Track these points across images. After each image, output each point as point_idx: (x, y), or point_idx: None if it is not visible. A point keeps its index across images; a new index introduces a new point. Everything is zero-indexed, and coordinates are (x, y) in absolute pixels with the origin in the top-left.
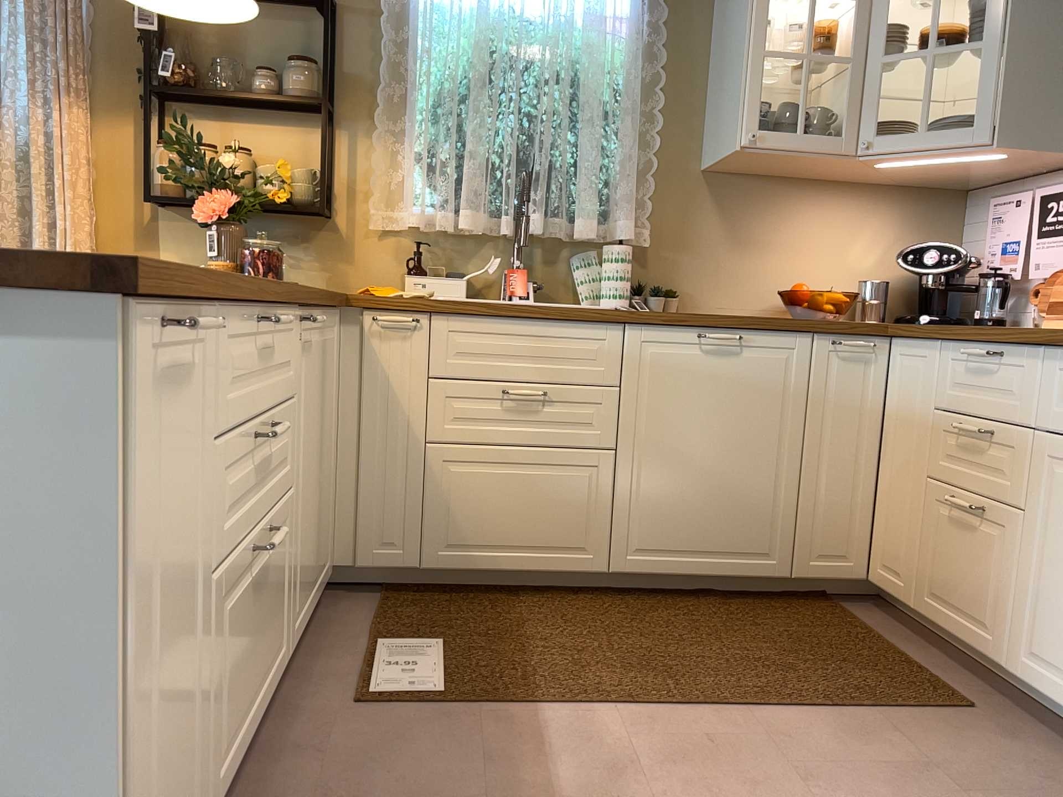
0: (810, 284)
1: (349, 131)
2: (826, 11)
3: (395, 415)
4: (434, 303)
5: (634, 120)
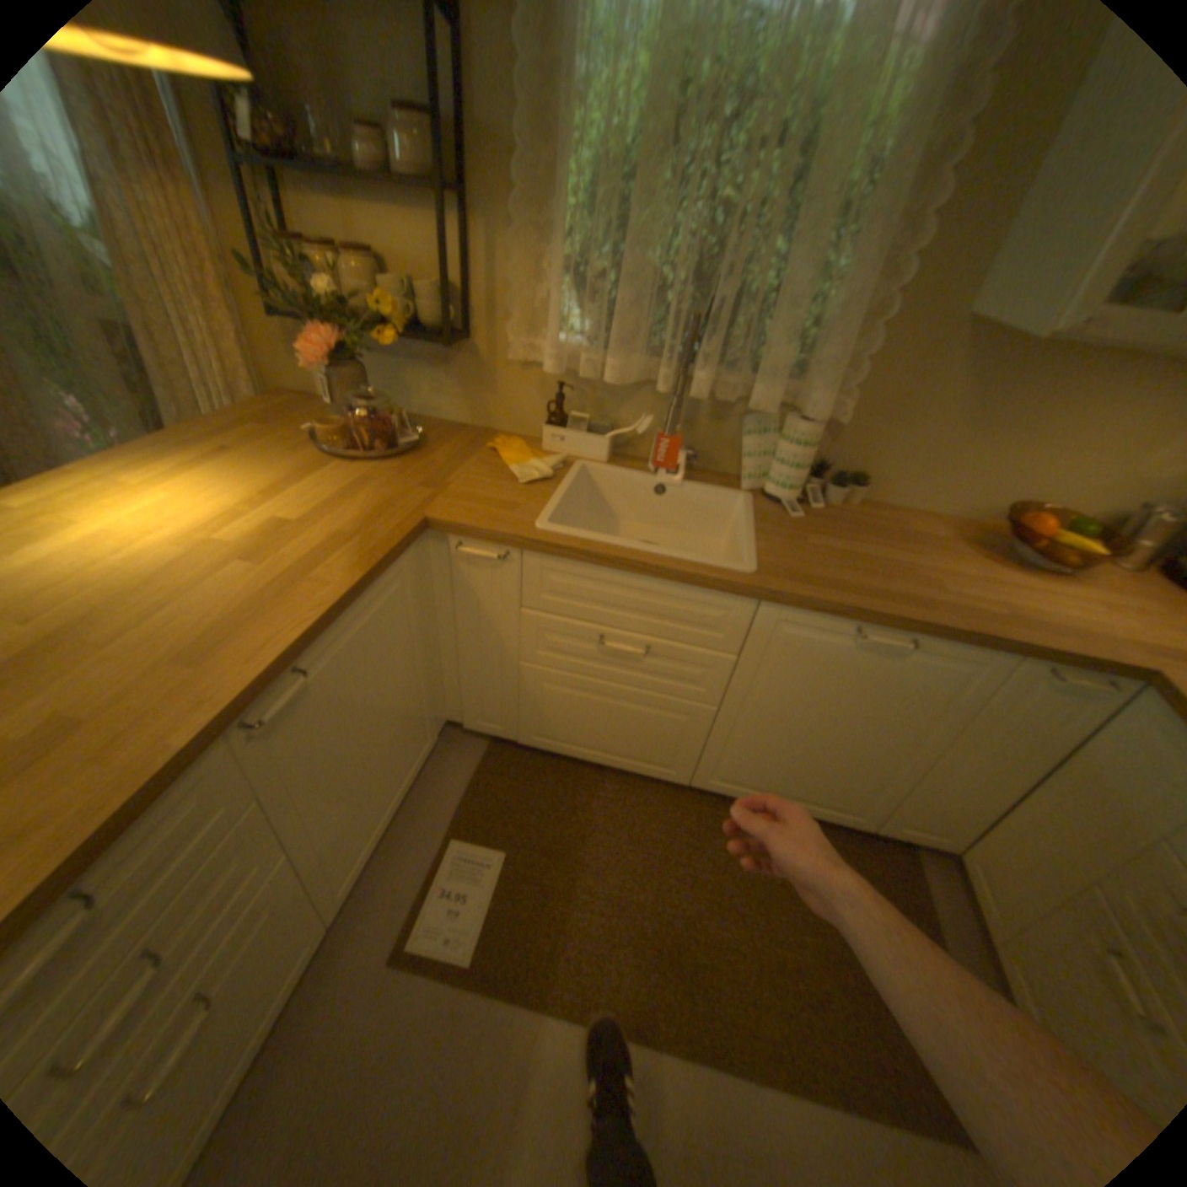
0: (1062, 490)
1: (482, 220)
2: None
3: (489, 633)
4: (526, 542)
5: (887, 226)
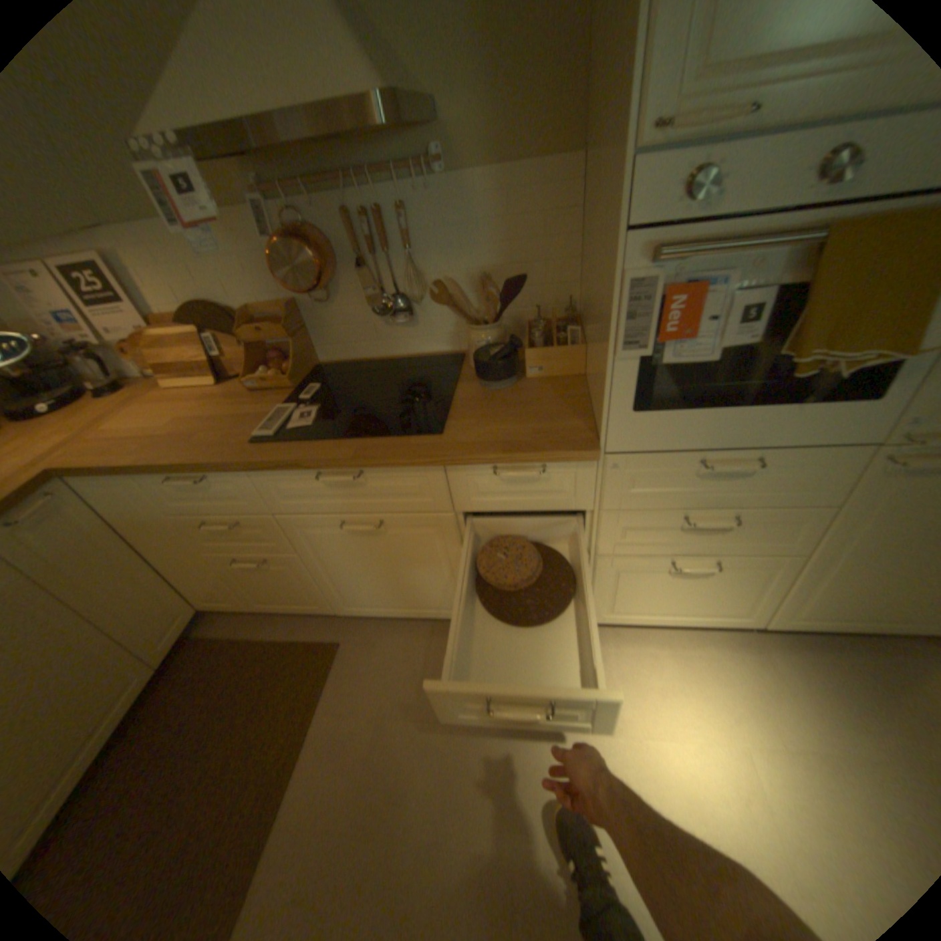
0: None
1: None
2: None
3: None
4: None
5: None
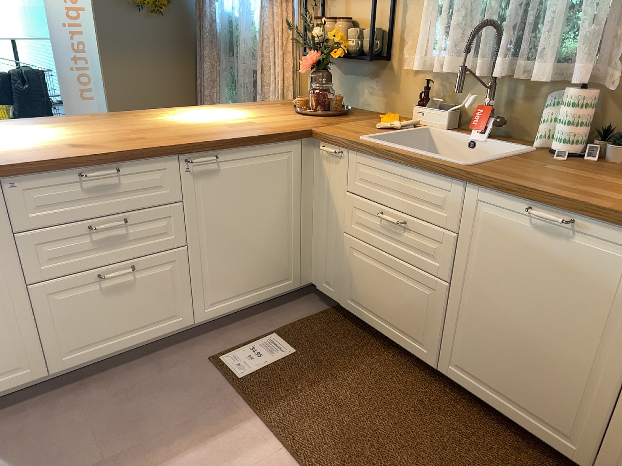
0: None
1: None
2: None
3: (332, 210)
4: (348, 142)
5: None
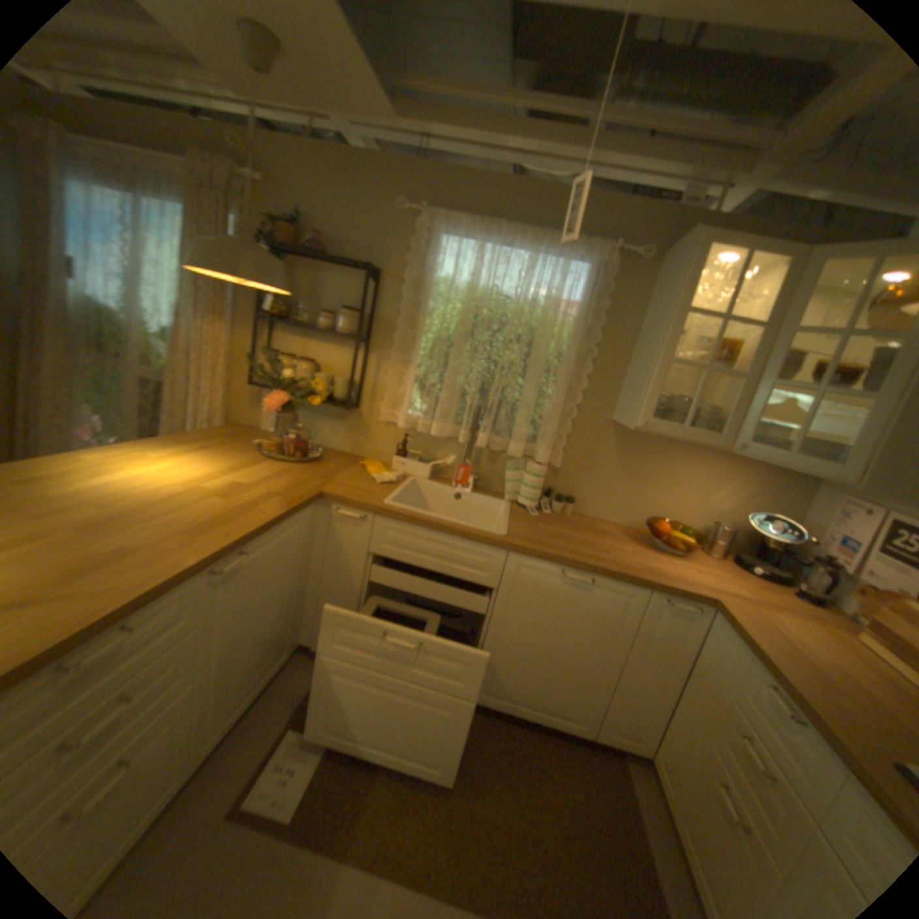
0: (676, 513)
1: (375, 355)
2: (740, 321)
3: (344, 572)
4: (377, 510)
5: (566, 379)
